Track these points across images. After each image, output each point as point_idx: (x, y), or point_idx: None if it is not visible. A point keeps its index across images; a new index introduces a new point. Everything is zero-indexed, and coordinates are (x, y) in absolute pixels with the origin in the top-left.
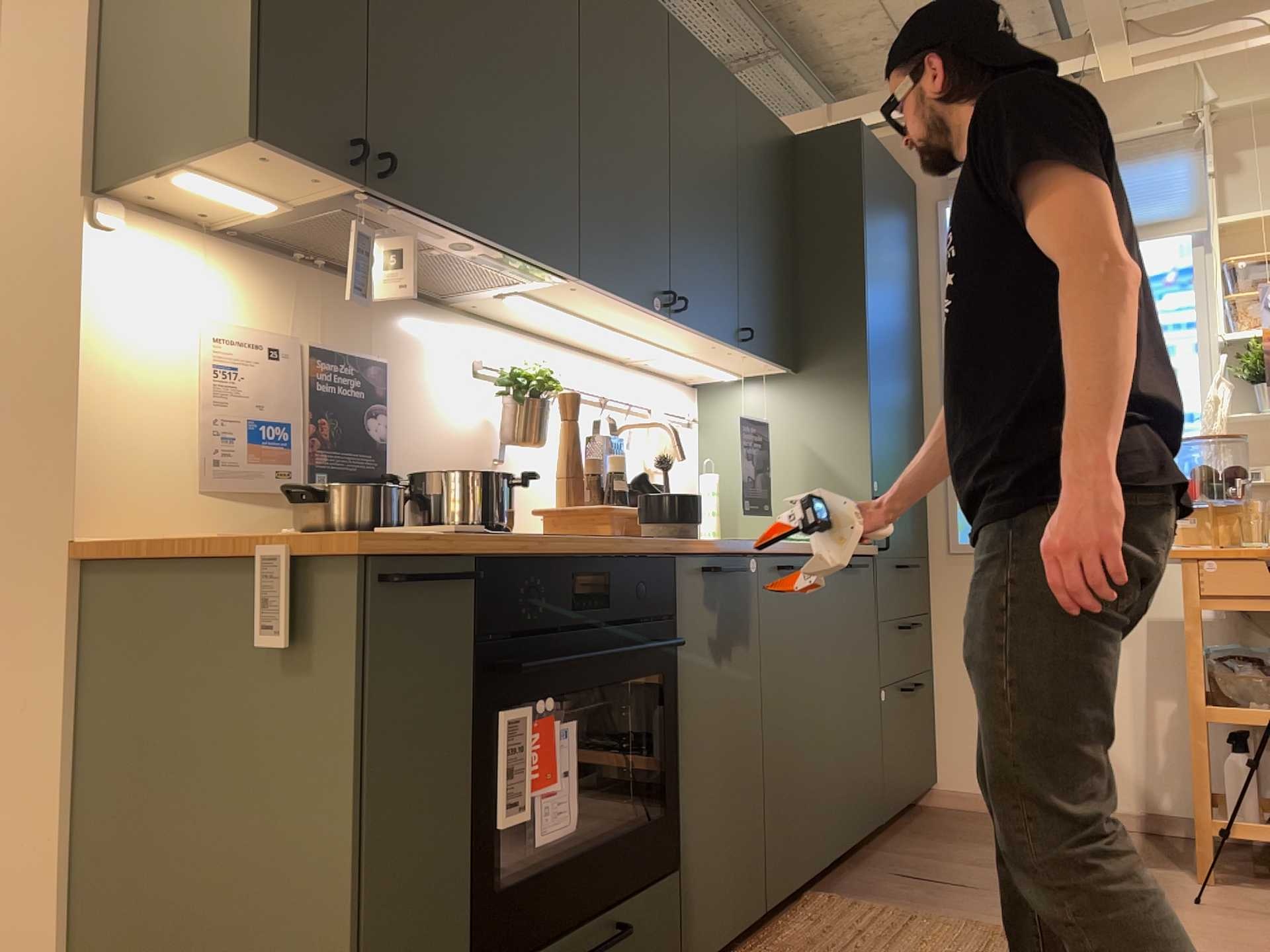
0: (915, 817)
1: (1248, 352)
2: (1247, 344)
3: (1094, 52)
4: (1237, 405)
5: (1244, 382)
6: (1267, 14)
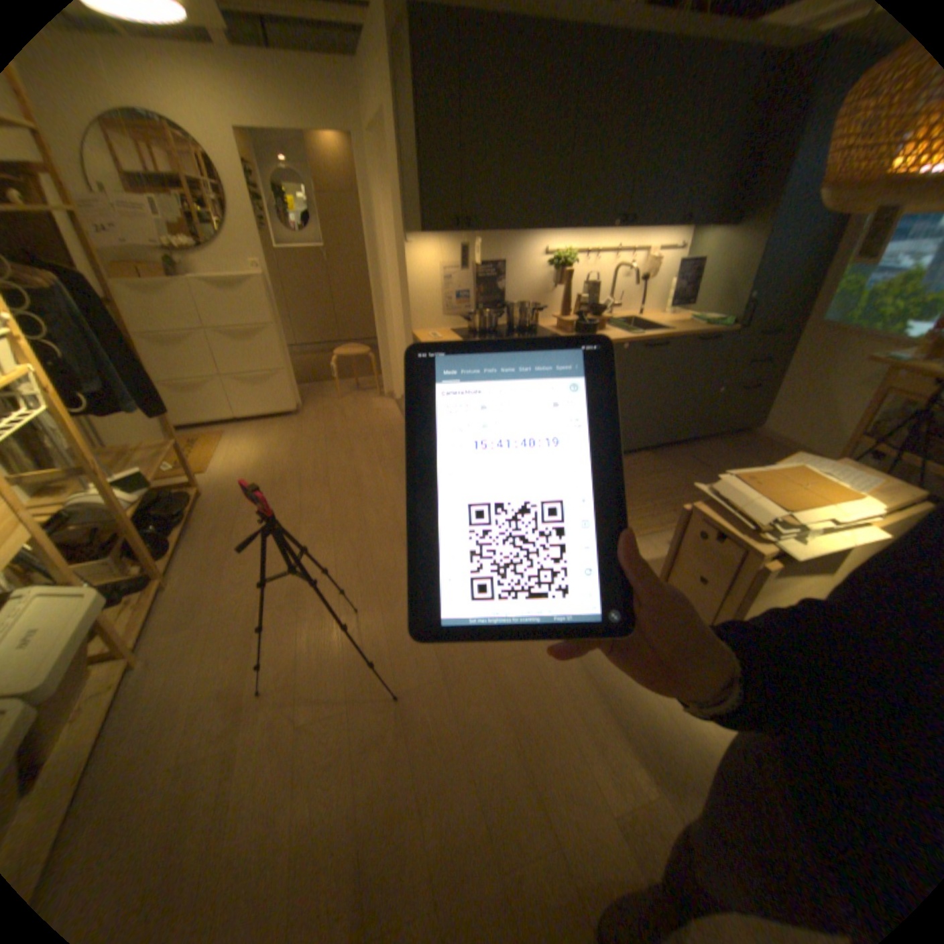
0: (738, 436)
1: None
2: None
3: None
4: None
5: None
6: None
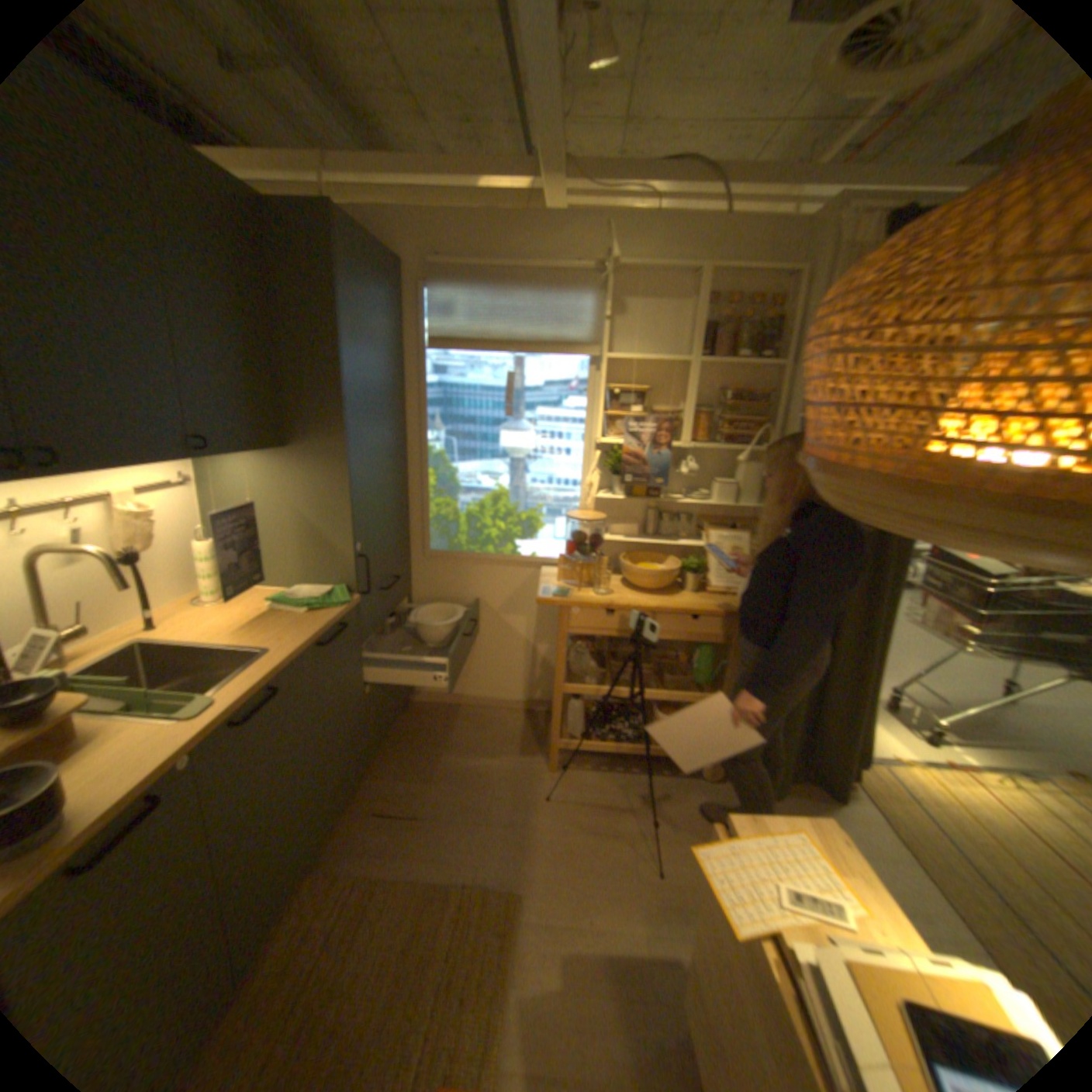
0: (398, 722)
1: (613, 447)
2: (613, 443)
3: (545, 177)
4: (602, 480)
5: (608, 468)
6: (663, 186)
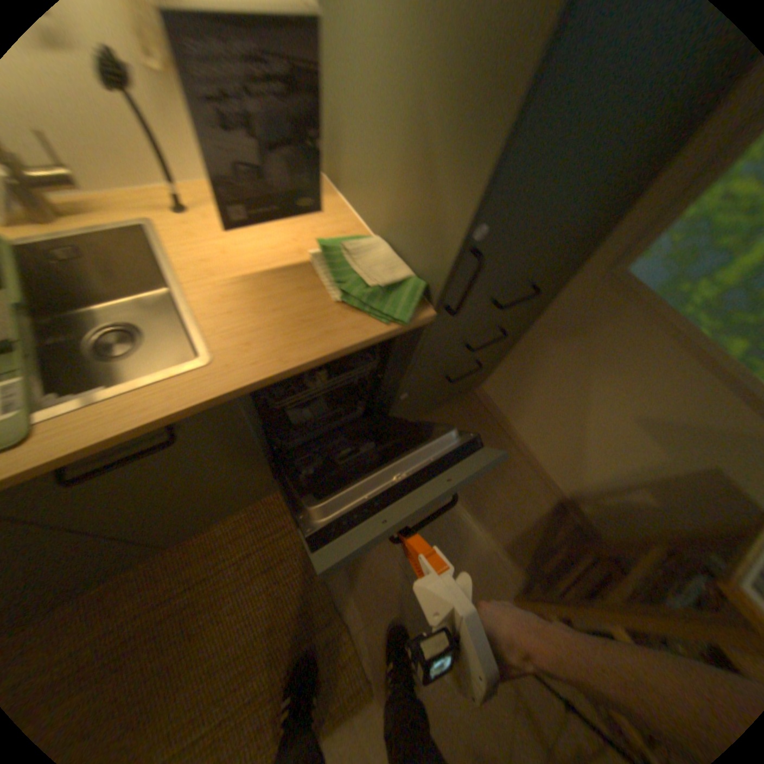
0: (446, 402)
1: None
2: None
3: None
4: None
5: None
6: None
